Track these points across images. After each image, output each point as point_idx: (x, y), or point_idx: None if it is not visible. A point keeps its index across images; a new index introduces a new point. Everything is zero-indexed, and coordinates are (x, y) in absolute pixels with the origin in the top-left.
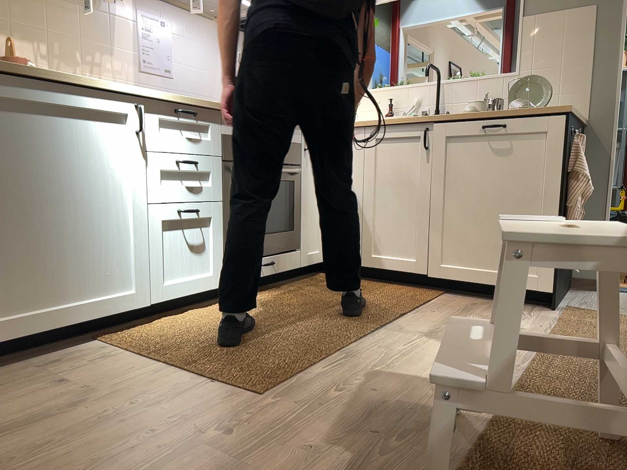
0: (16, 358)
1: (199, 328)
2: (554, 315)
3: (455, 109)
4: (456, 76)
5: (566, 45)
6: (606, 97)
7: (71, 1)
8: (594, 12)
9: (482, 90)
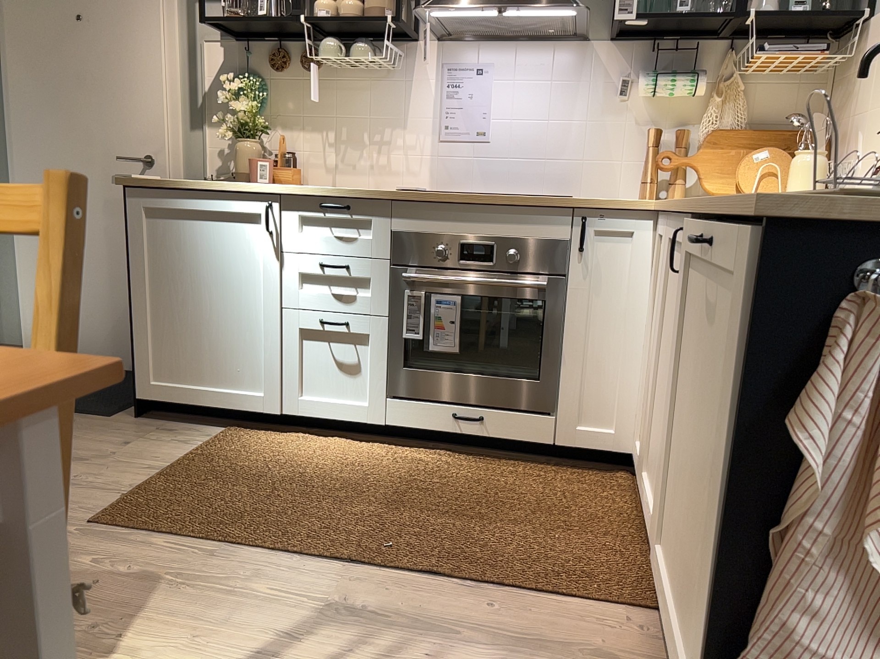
0: (175, 417)
1: (272, 457)
2: None
3: None
4: None
5: None
6: None
7: (359, 75)
8: None
9: None
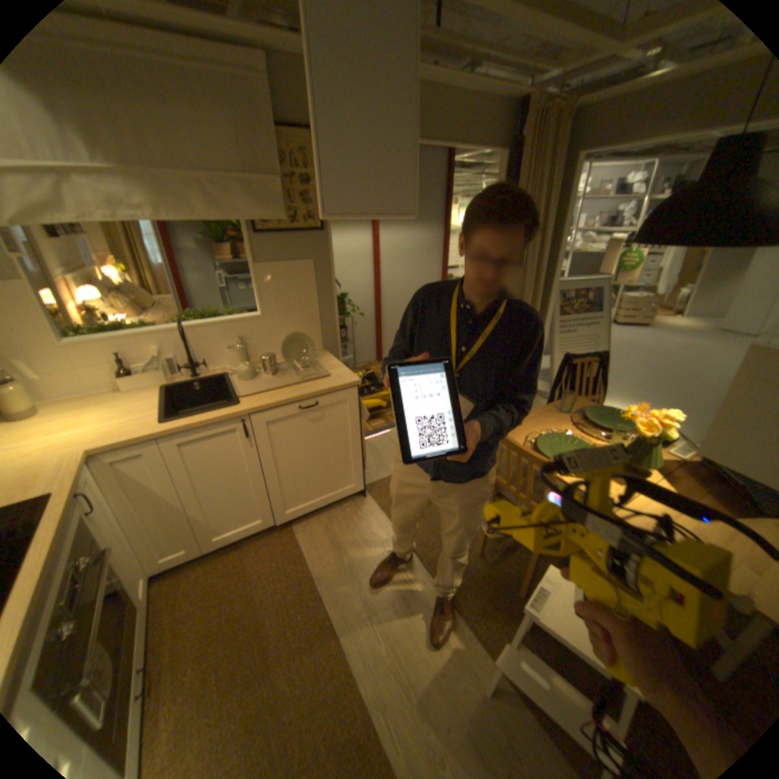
0: None
1: None
2: (374, 508)
3: (206, 352)
4: (187, 311)
5: (298, 291)
6: (331, 331)
7: None
8: (313, 265)
9: (231, 332)
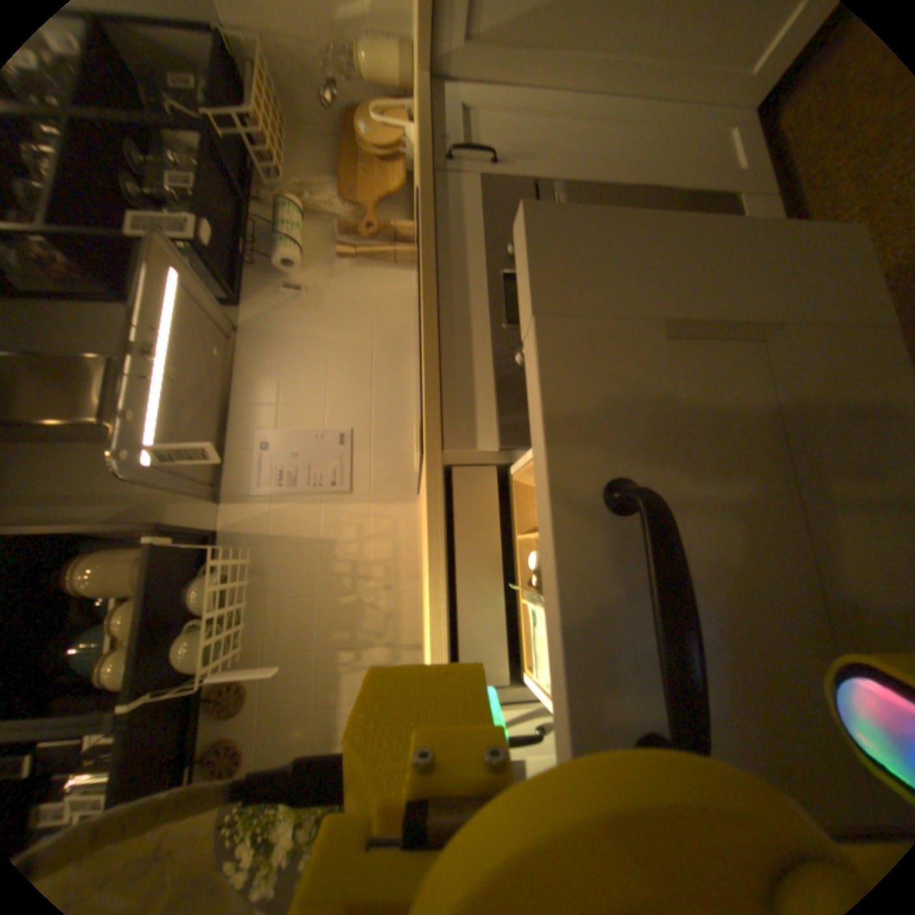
0: None
1: None
2: None
3: None
4: None
5: None
6: None
7: (262, 615)
8: None
9: None
